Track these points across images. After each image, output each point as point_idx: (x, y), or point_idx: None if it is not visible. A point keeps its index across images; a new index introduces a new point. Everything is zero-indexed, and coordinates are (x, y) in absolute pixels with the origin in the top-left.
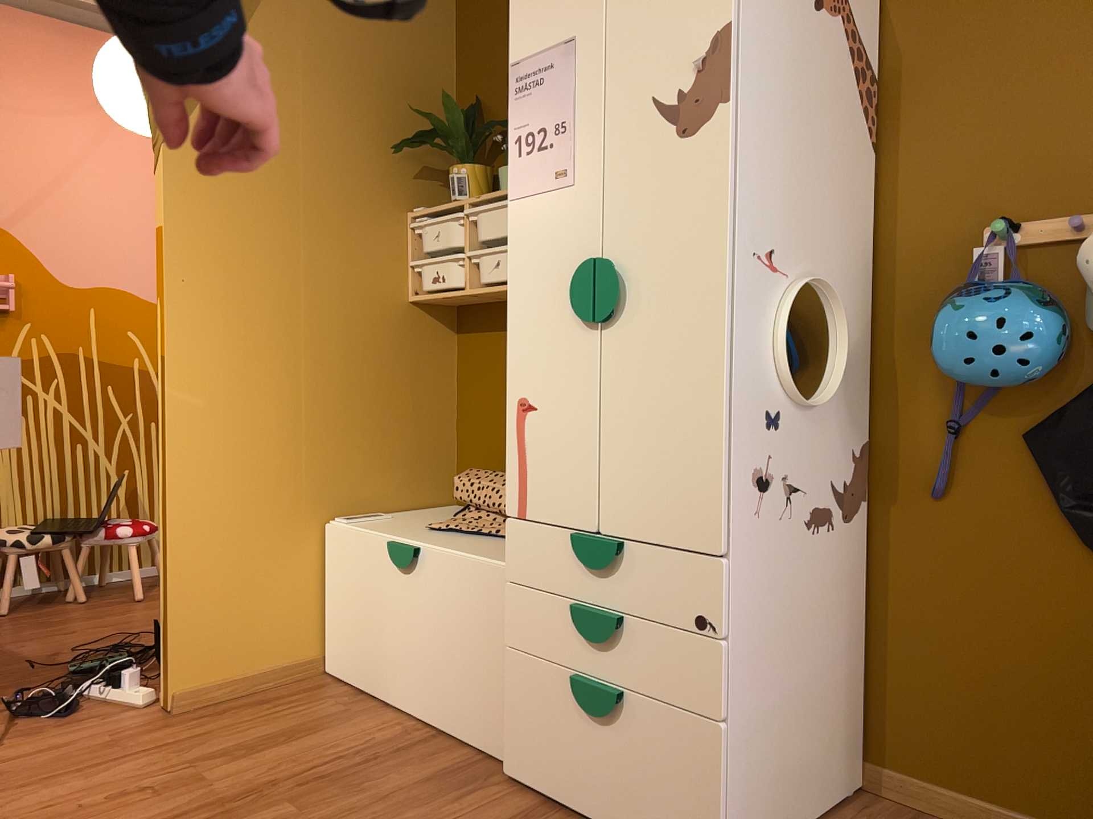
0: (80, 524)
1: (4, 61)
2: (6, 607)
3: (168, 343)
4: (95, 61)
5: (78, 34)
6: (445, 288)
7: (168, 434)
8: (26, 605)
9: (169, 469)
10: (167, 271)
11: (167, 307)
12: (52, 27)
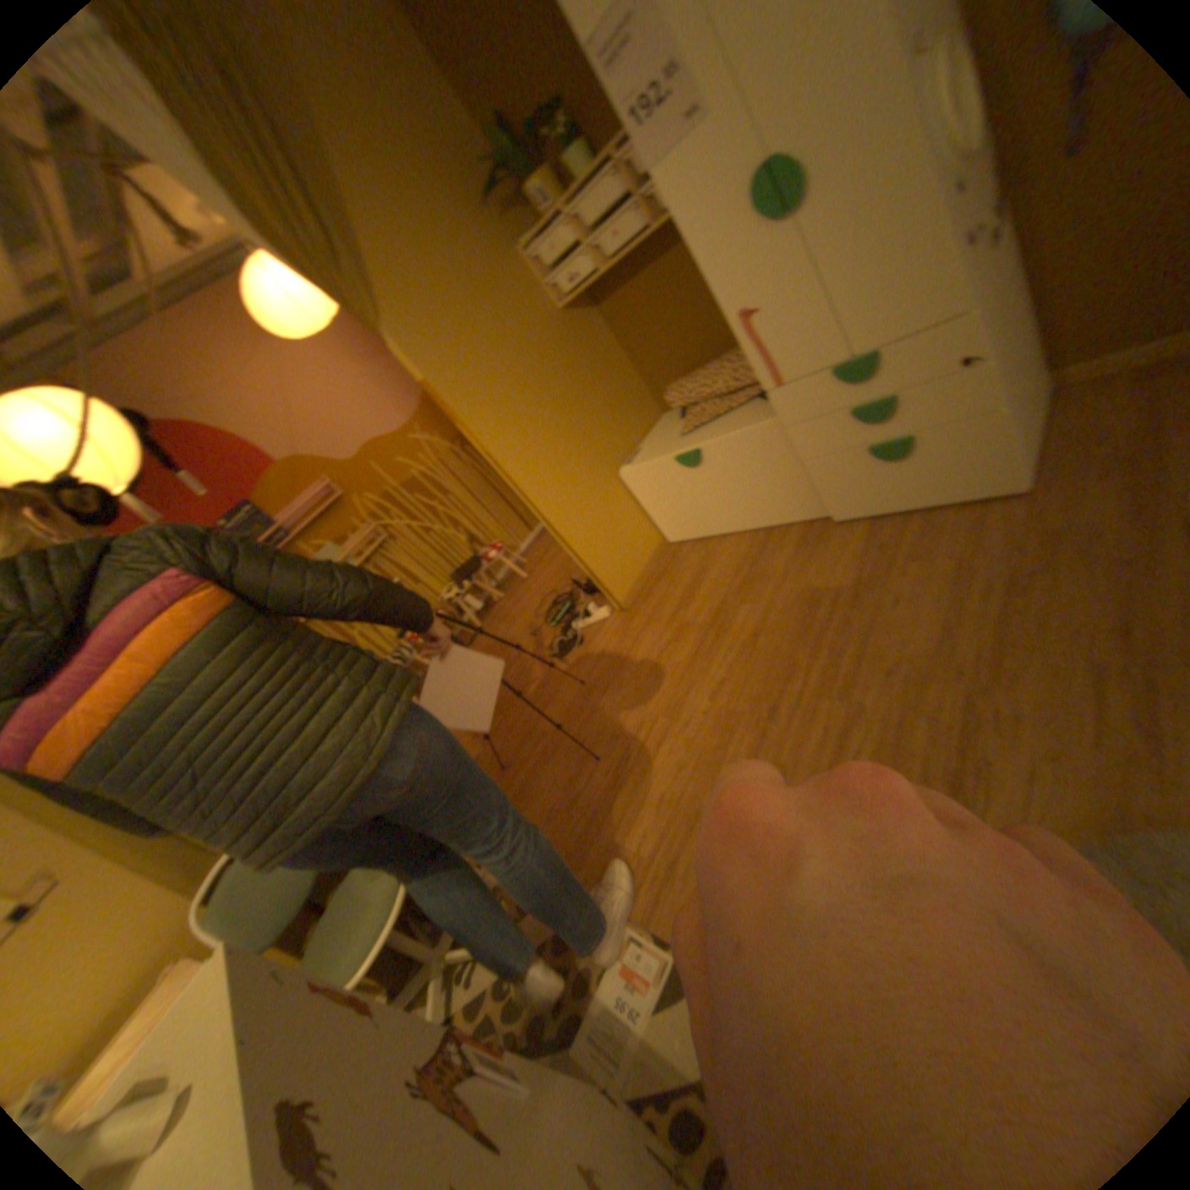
0: (465, 565)
1: (187, 354)
2: (479, 621)
3: (483, 442)
4: (222, 307)
5: (196, 298)
6: (584, 278)
7: (523, 488)
8: (483, 615)
9: (538, 505)
10: (449, 401)
11: (466, 422)
12: (180, 307)
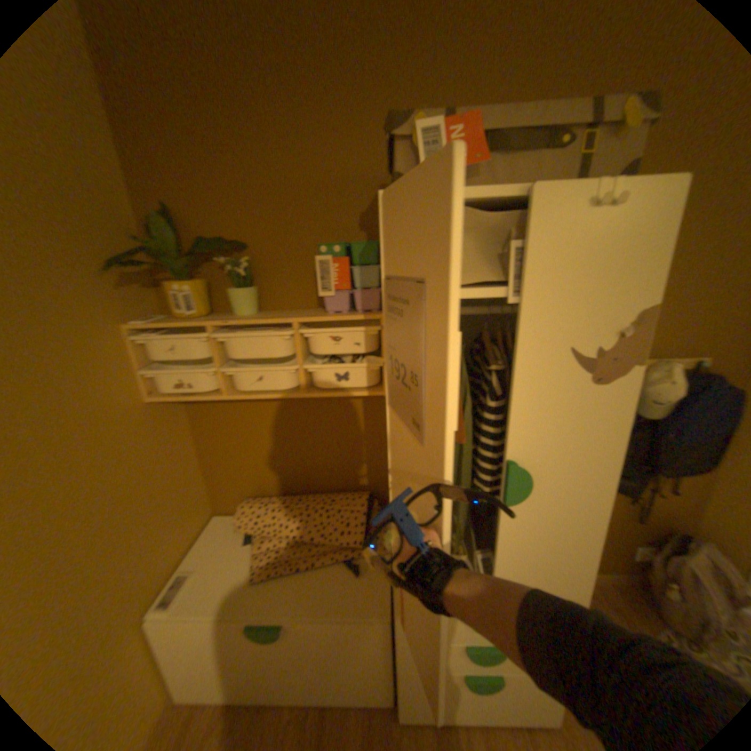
0: None
1: None
2: None
3: None
4: None
5: None
6: (196, 393)
7: None
8: None
9: None
10: None
11: None
12: None
